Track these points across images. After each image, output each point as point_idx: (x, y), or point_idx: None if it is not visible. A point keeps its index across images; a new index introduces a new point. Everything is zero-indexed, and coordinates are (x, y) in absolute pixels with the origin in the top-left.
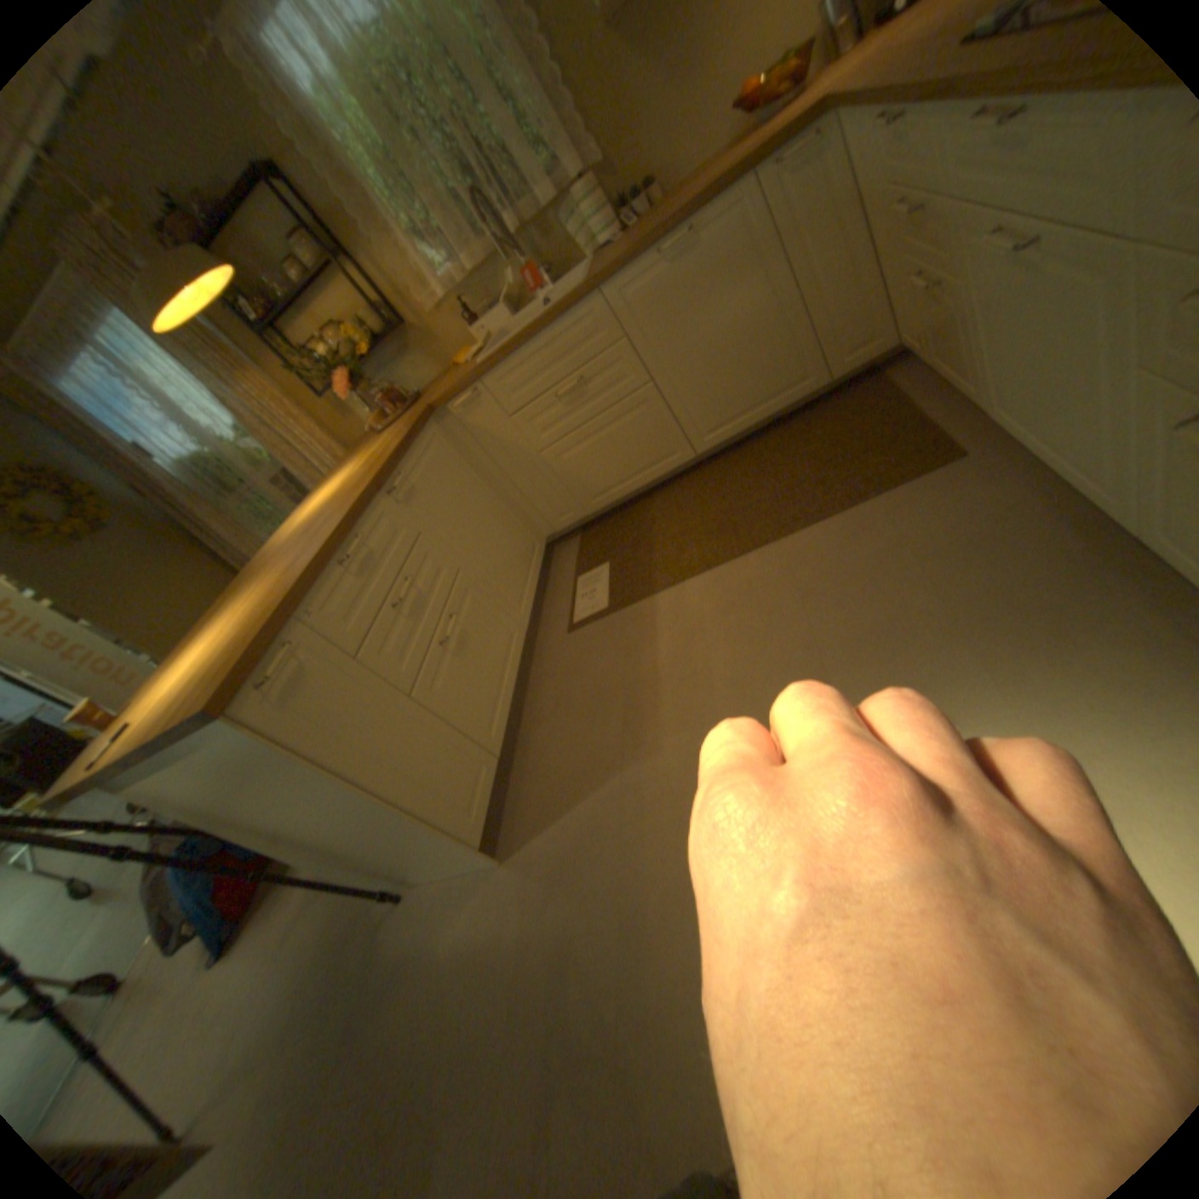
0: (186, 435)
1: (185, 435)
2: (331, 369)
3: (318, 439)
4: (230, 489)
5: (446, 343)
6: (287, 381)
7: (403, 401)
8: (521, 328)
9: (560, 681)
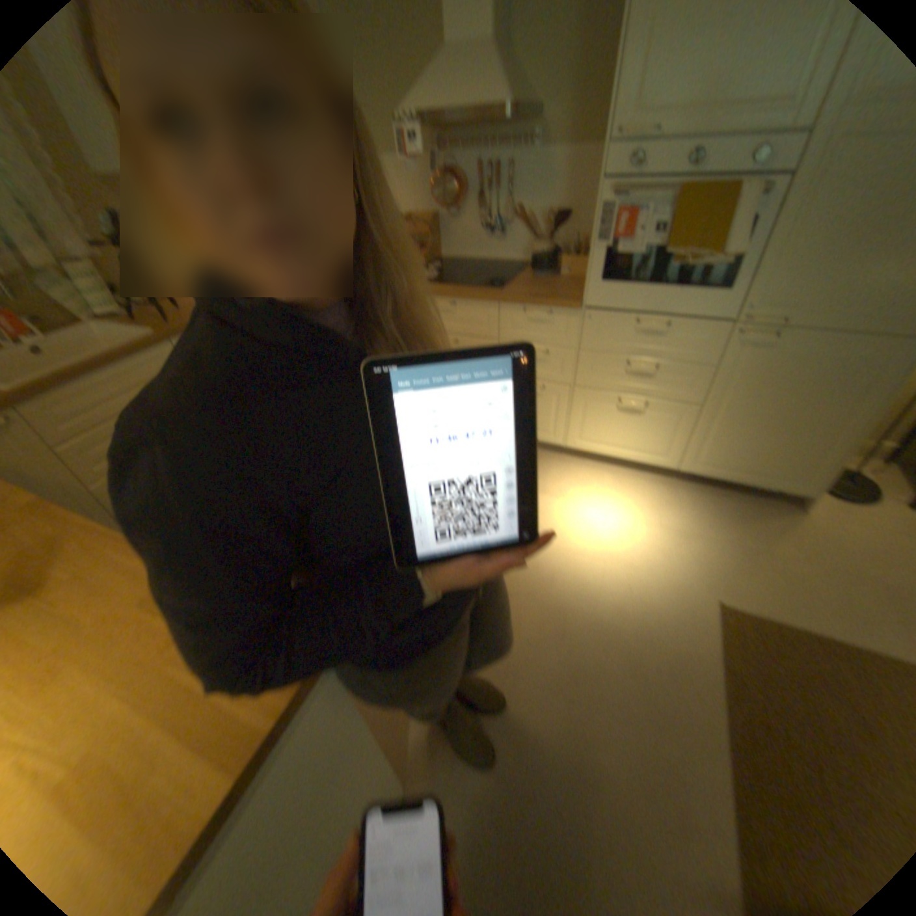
0: None
1: None
2: None
3: None
4: None
5: None
6: None
7: None
8: (81, 366)
9: None
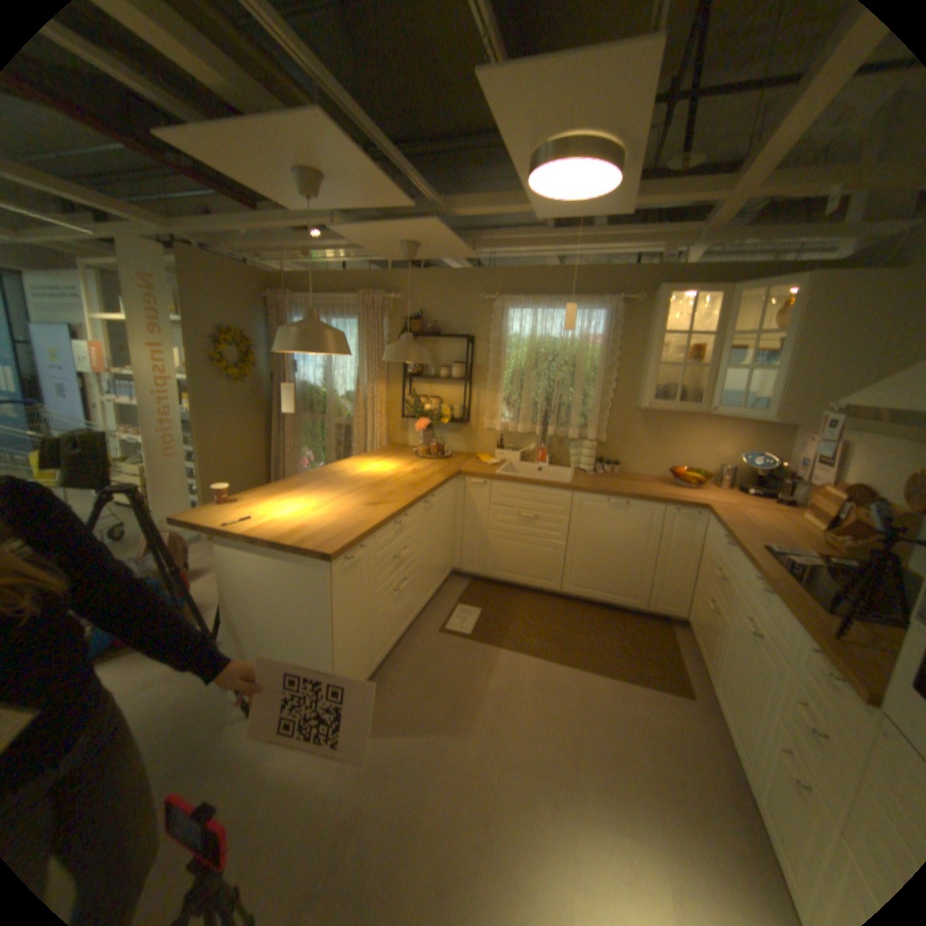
0: (322, 378)
1: (321, 378)
2: (422, 416)
3: (380, 430)
4: (311, 411)
5: (478, 445)
6: (392, 398)
7: (441, 454)
8: (526, 477)
9: (420, 657)
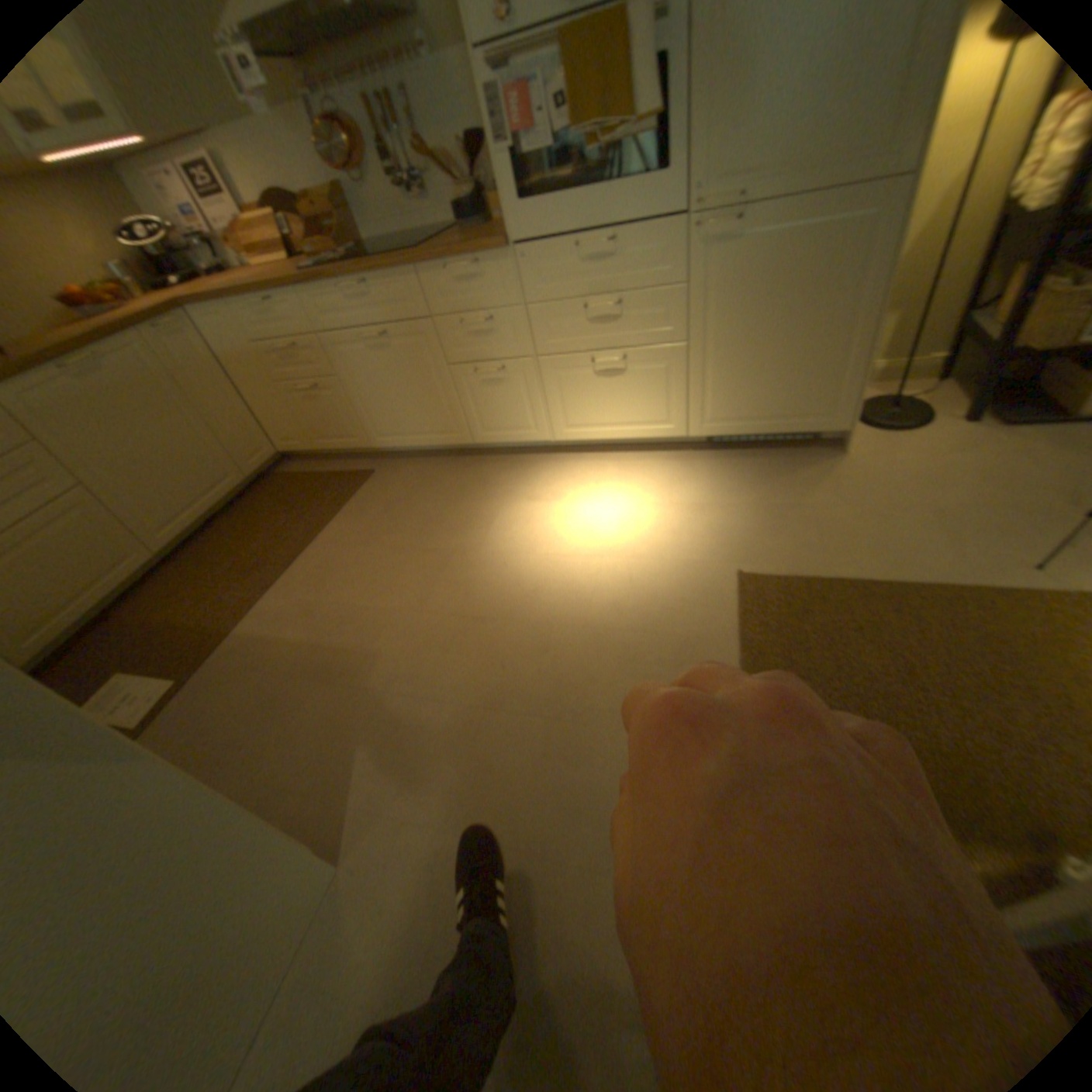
0: None
1: None
2: None
3: None
4: None
5: None
6: None
7: None
8: None
9: (189, 759)
